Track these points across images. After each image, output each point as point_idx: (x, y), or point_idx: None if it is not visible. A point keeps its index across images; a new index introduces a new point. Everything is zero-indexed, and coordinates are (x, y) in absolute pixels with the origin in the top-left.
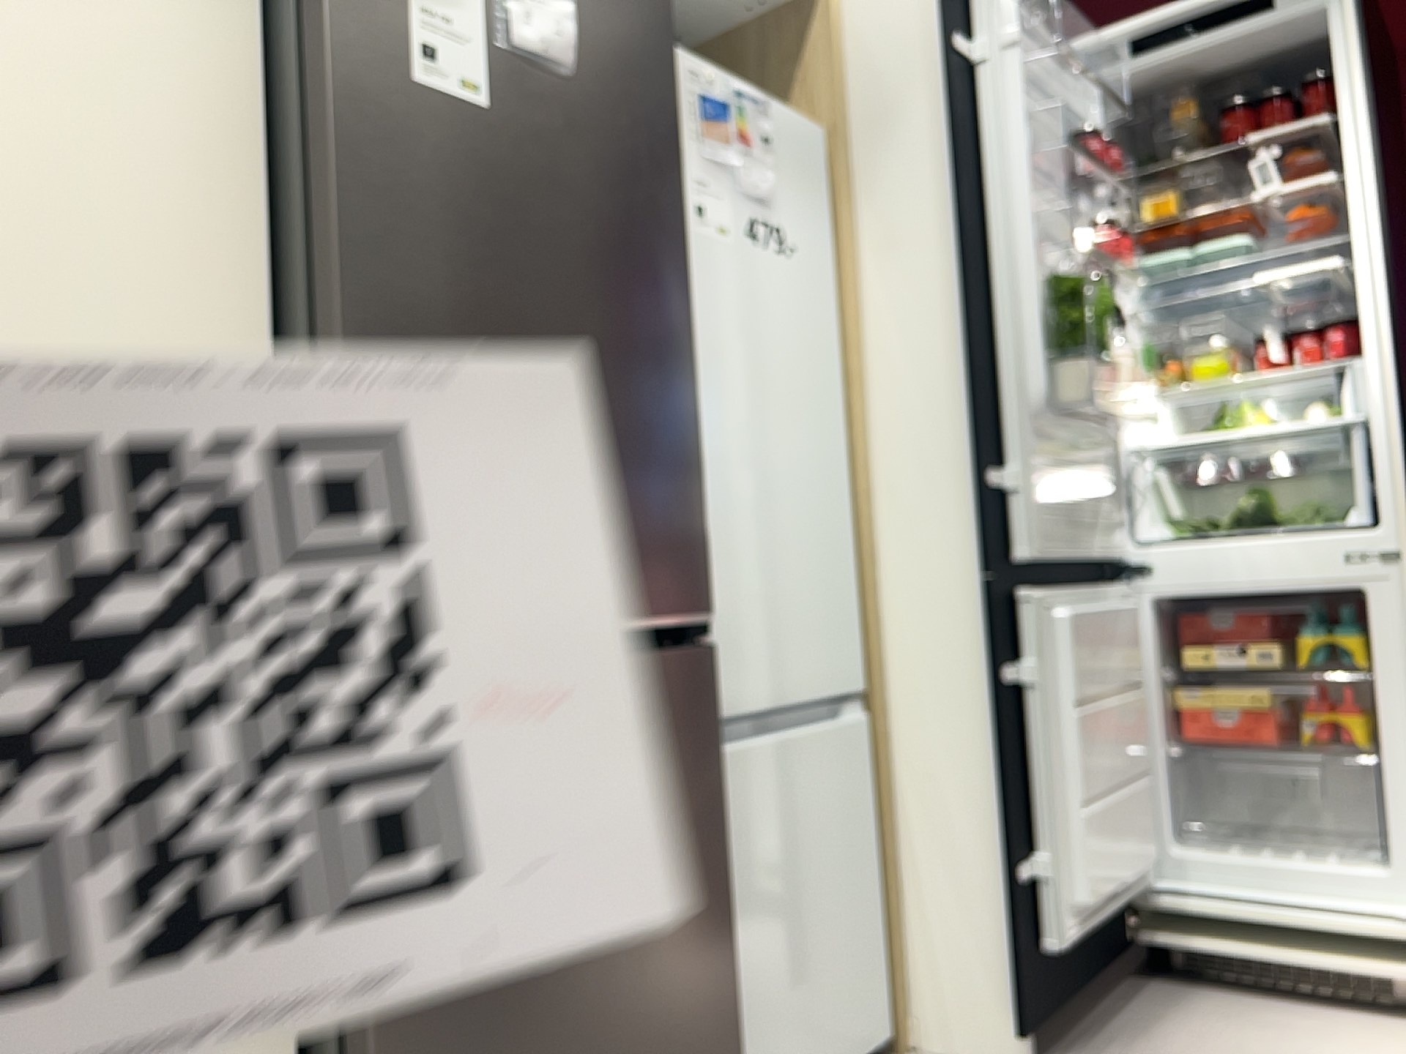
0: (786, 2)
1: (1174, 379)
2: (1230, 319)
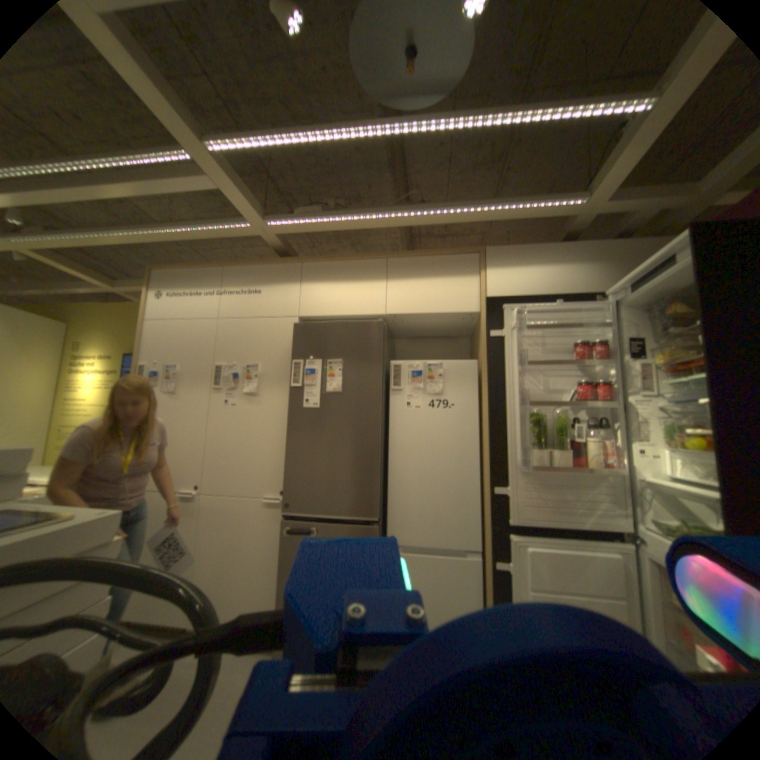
0: (478, 317)
1: (678, 445)
2: (694, 419)
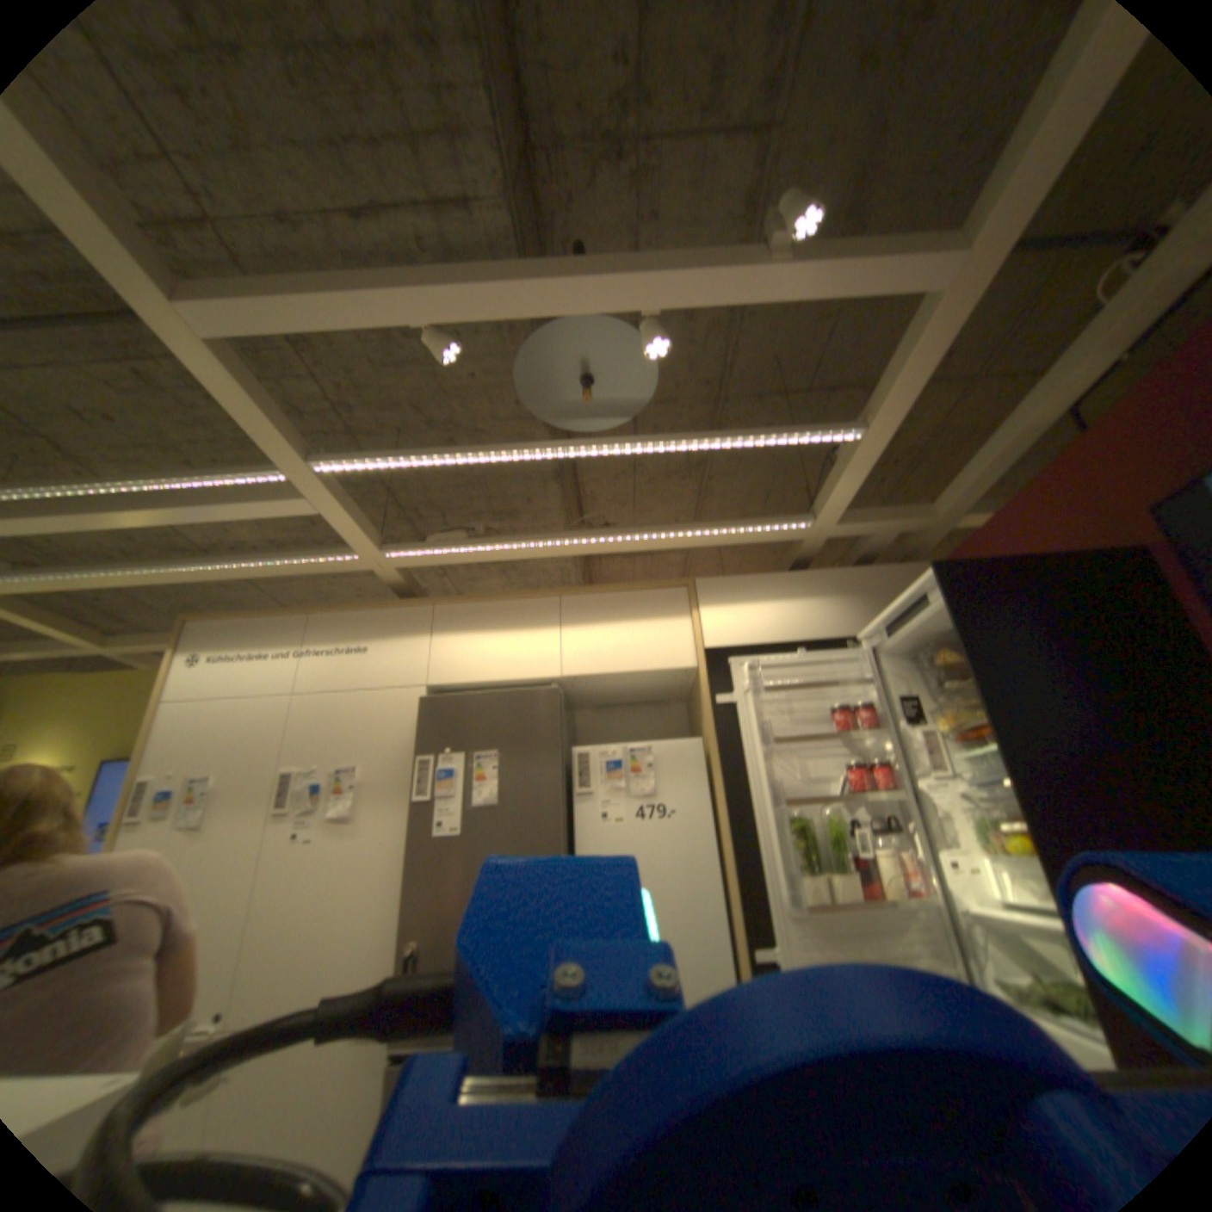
0: (695, 672)
1: (998, 849)
2: (1006, 809)
